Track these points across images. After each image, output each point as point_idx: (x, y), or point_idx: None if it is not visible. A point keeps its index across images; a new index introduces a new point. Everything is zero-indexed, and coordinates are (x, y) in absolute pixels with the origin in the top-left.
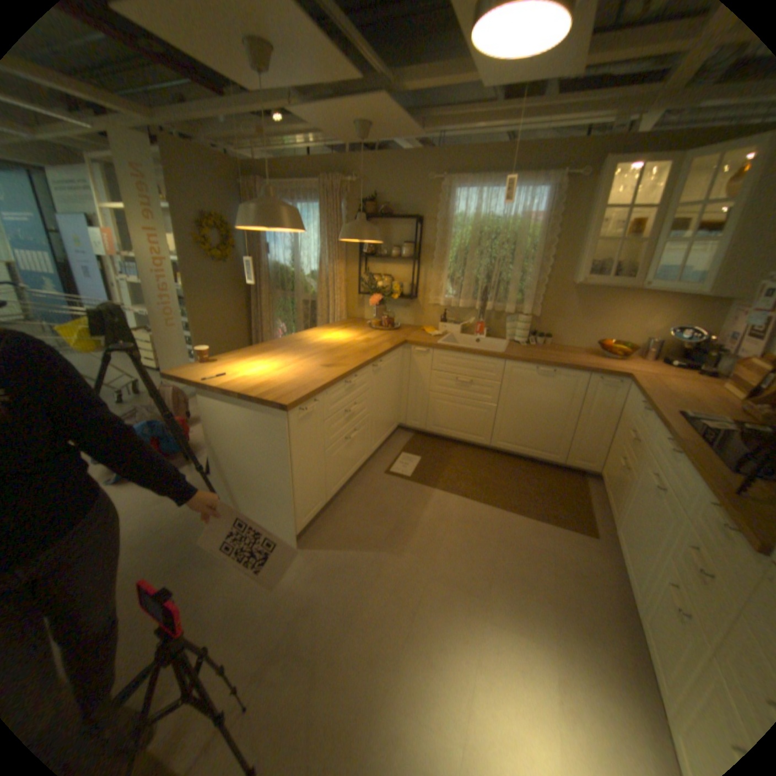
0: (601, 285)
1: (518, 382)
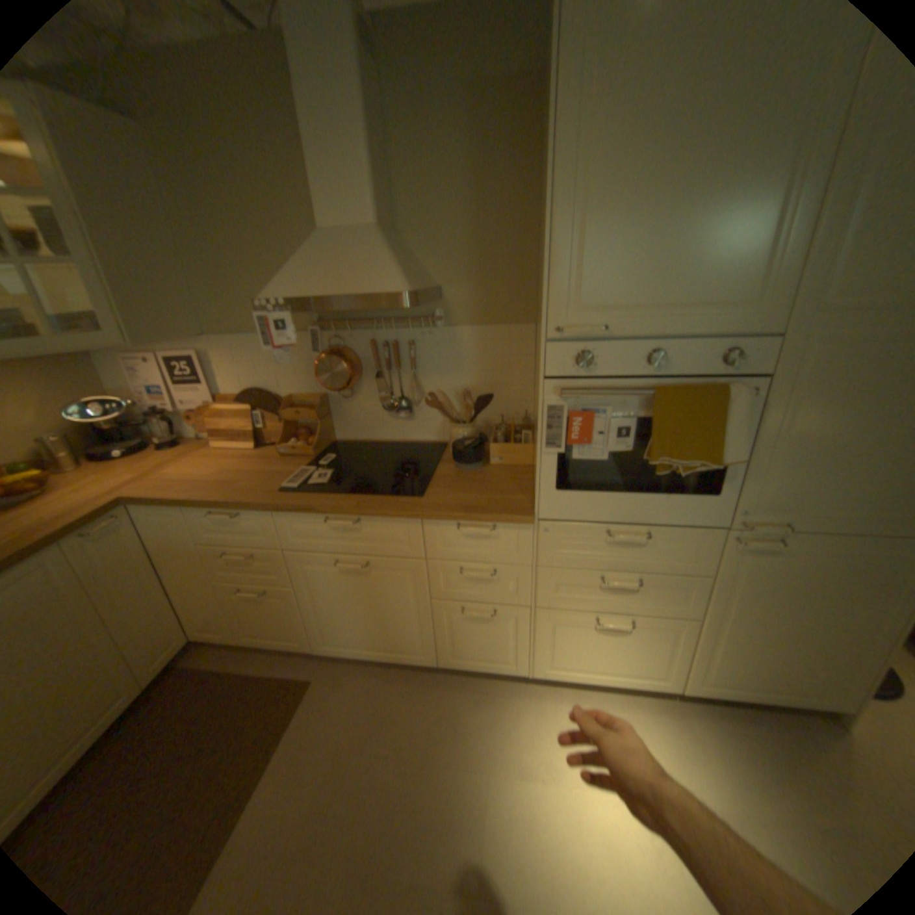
0: None
1: None
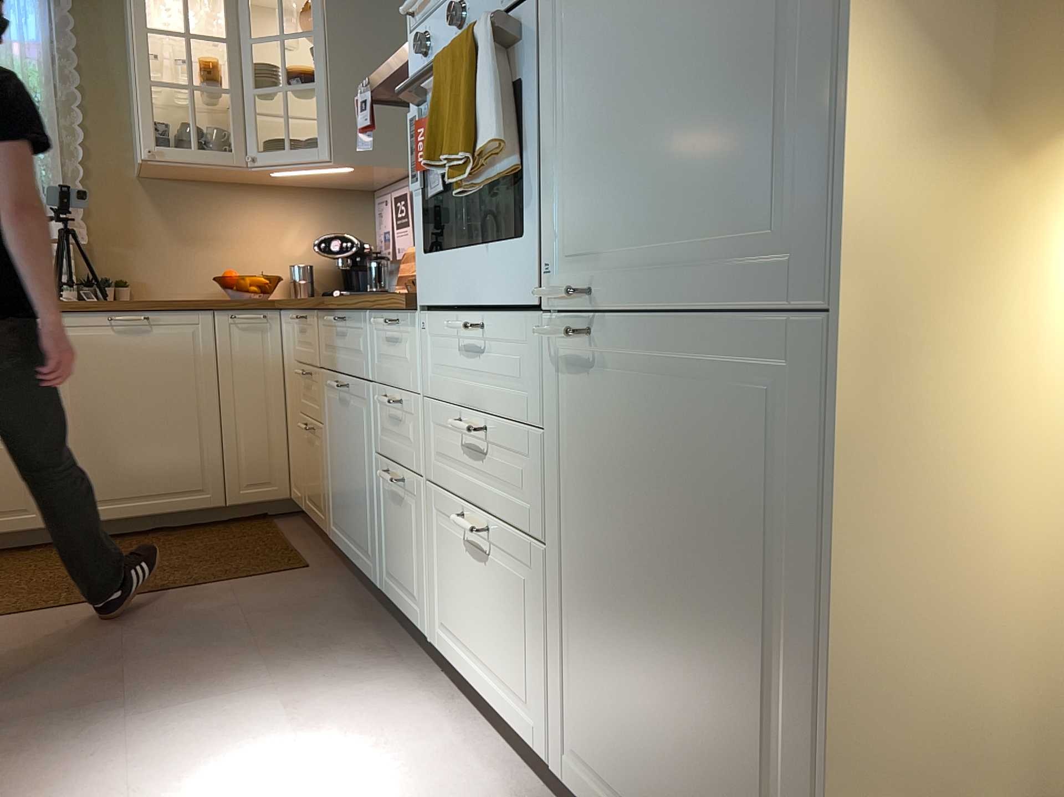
0: (189, 182)
1: (80, 358)
